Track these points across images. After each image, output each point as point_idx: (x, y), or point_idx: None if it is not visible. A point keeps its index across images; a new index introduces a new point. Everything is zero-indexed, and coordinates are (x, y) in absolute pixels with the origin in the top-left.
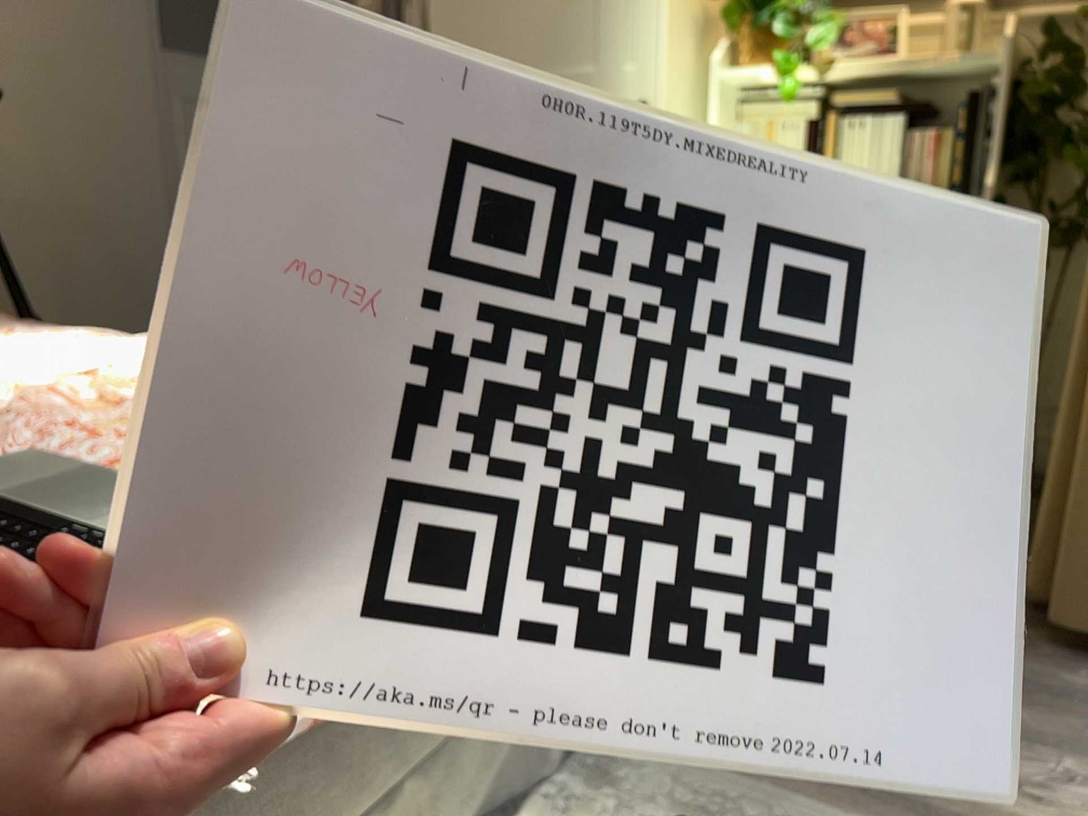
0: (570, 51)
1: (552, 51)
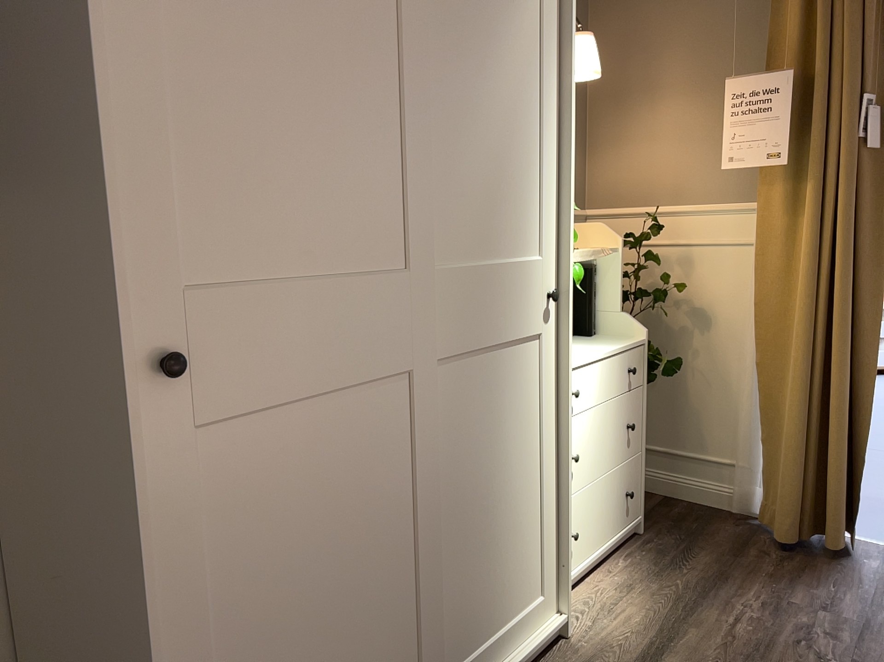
0: (497, 243)
1: (485, 244)
